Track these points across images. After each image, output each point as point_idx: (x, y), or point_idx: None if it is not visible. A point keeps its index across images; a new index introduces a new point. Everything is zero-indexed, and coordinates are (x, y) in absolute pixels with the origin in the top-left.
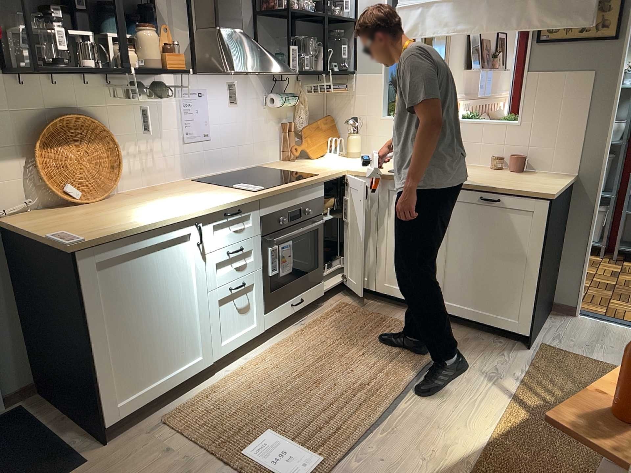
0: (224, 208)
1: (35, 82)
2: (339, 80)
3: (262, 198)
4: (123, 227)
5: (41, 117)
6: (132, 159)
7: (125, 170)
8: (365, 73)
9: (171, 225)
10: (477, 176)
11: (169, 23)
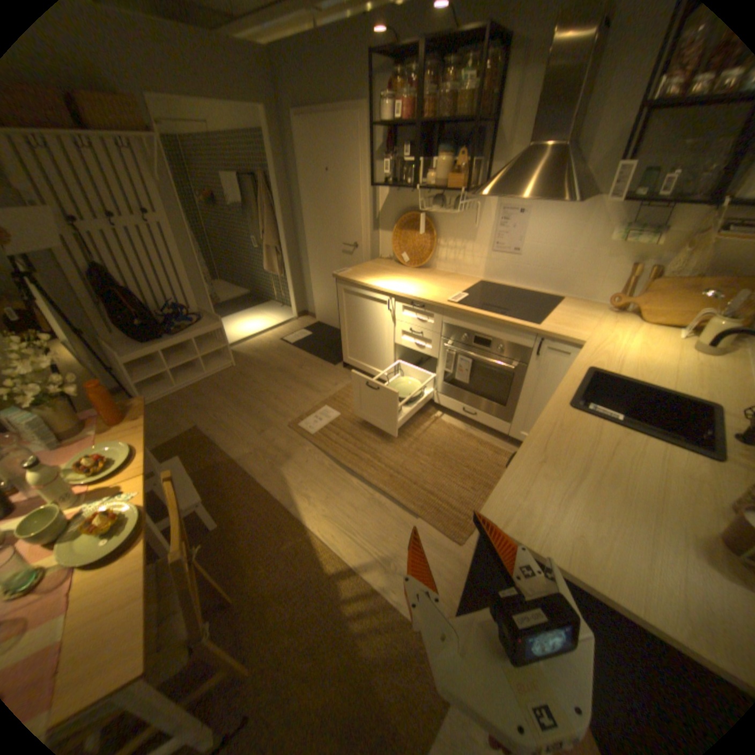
0: (410, 299)
1: (406, 190)
2: None
3: (444, 308)
4: (358, 279)
5: (405, 211)
6: (448, 250)
7: (443, 256)
8: None
9: (375, 290)
10: (622, 456)
11: (509, 140)
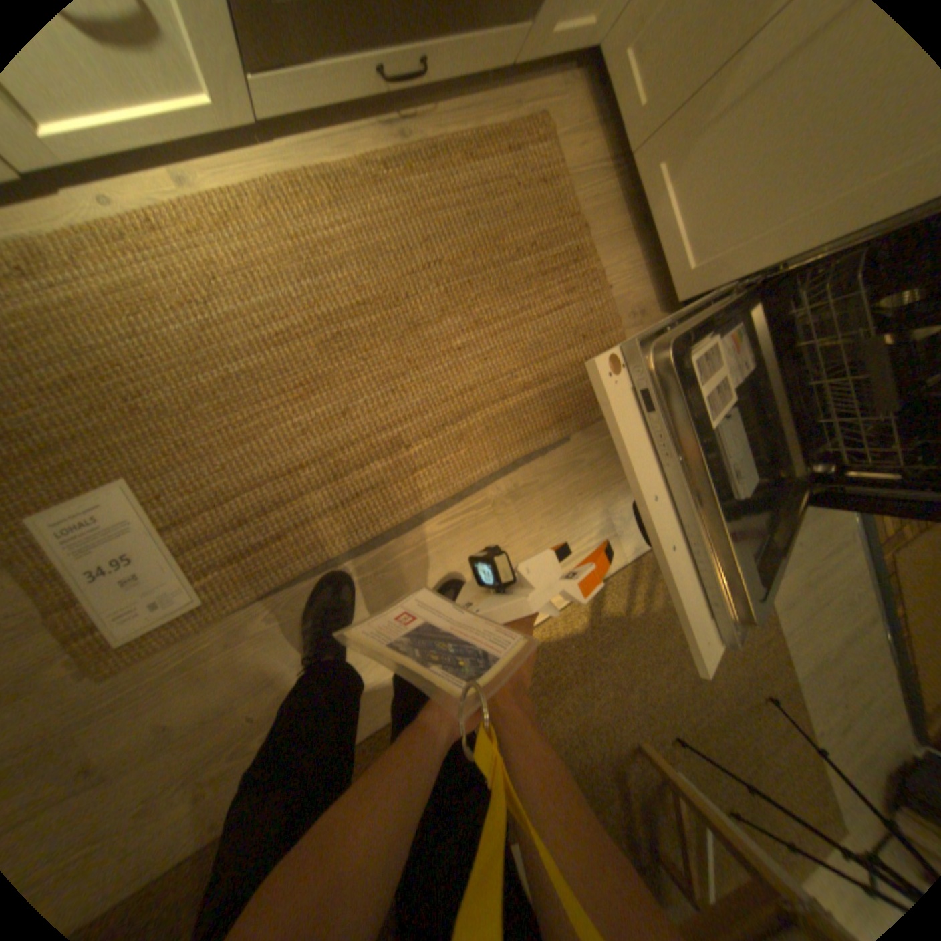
0: None
1: None
2: None
3: None
4: None
5: None
6: None
7: None
8: None
9: None
10: None
11: None
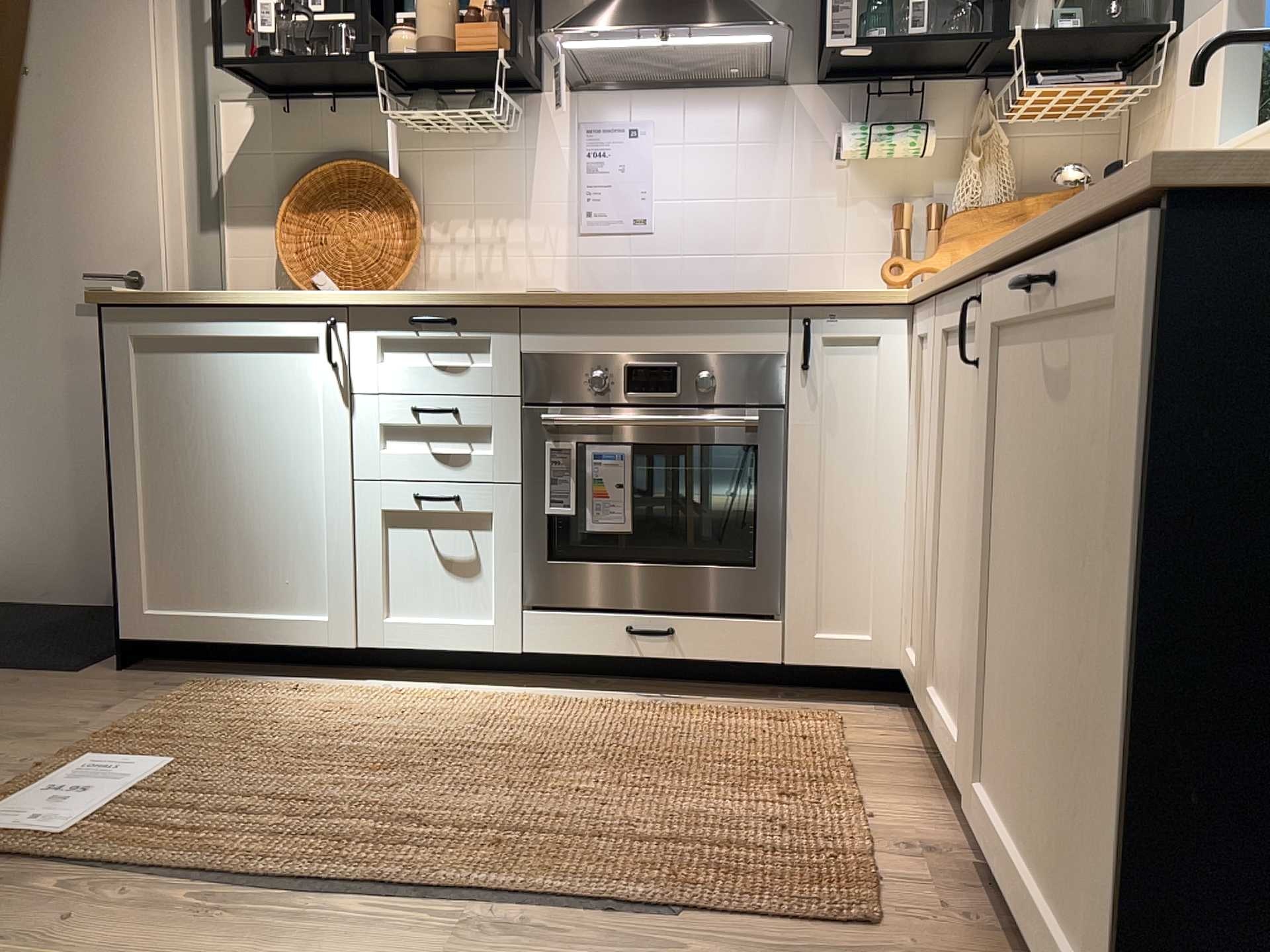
0: (406, 306)
1: (311, 111)
2: (1146, 75)
3: (524, 305)
4: (196, 293)
5: (313, 164)
6: (457, 251)
7: (442, 269)
8: (1192, 20)
9: (272, 308)
10: None
11: None
